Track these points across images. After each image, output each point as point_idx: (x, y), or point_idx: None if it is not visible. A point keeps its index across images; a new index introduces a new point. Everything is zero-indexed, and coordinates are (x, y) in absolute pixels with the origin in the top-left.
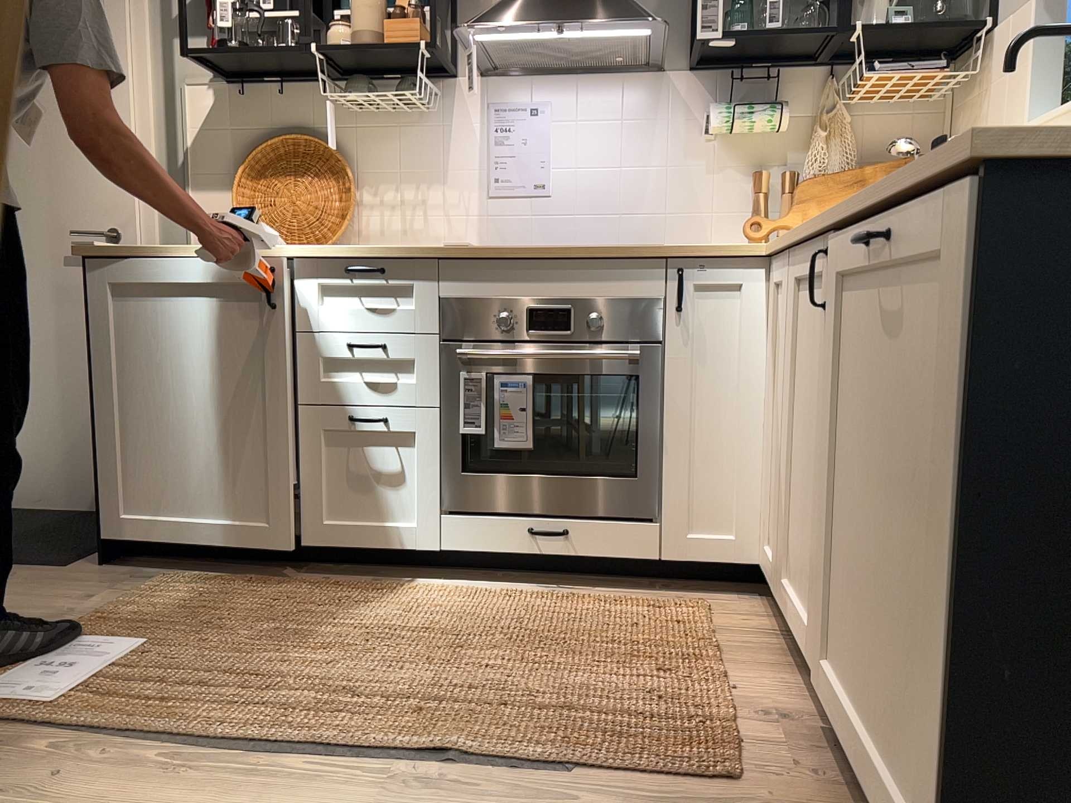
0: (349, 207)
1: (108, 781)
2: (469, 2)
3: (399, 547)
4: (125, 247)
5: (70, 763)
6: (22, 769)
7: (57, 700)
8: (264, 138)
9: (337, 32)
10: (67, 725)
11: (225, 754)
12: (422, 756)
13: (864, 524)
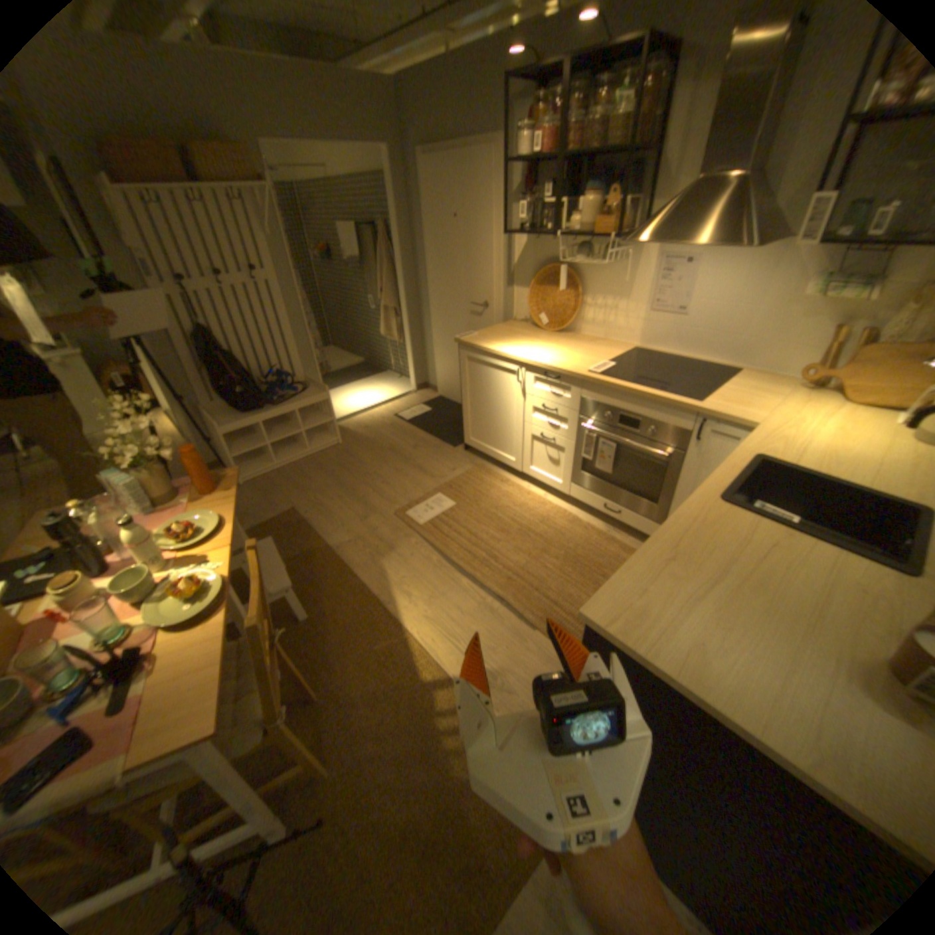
0: (576, 309)
1: (422, 559)
2: (664, 180)
3: (554, 487)
4: (470, 342)
5: (417, 548)
6: (407, 545)
7: (424, 521)
8: (545, 262)
9: (579, 211)
10: (422, 533)
11: (451, 564)
12: (497, 595)
13: None
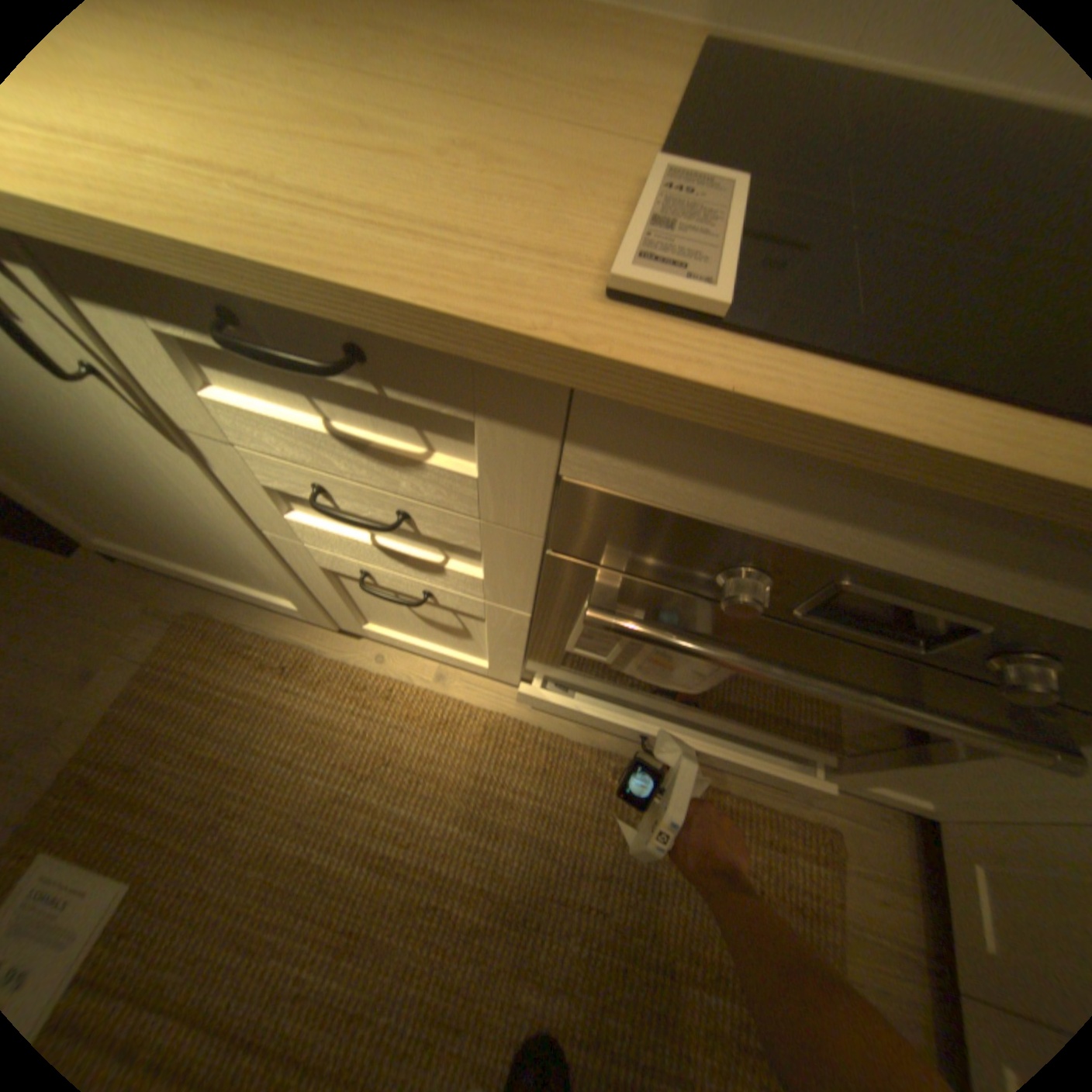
0: None
1: None
2: None
3: (467, 665)
4: None
5: None
6: None
7: None
8: None
9: None
10: None
11: None
12: None
13: None
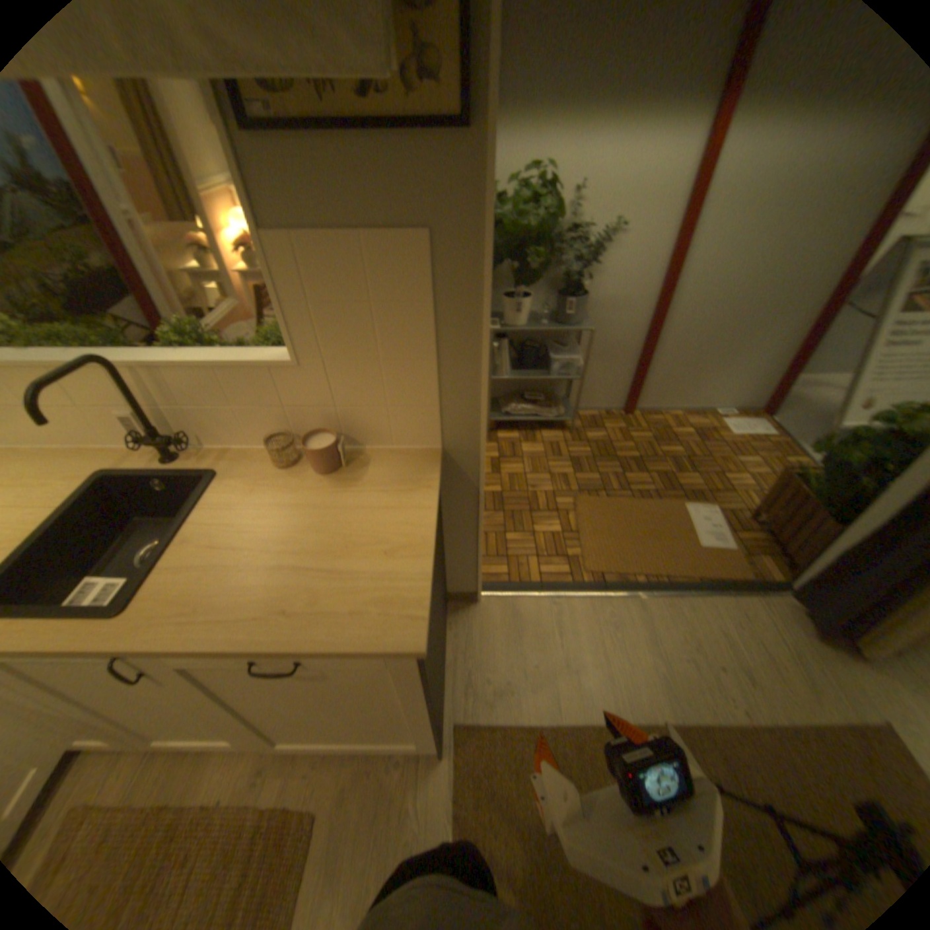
0: None
1: None
2: None
3: None
4: None
5: None
6: None
7: None
8: None
9: None
10: None
11: None
12: None
13: (286, 717)
